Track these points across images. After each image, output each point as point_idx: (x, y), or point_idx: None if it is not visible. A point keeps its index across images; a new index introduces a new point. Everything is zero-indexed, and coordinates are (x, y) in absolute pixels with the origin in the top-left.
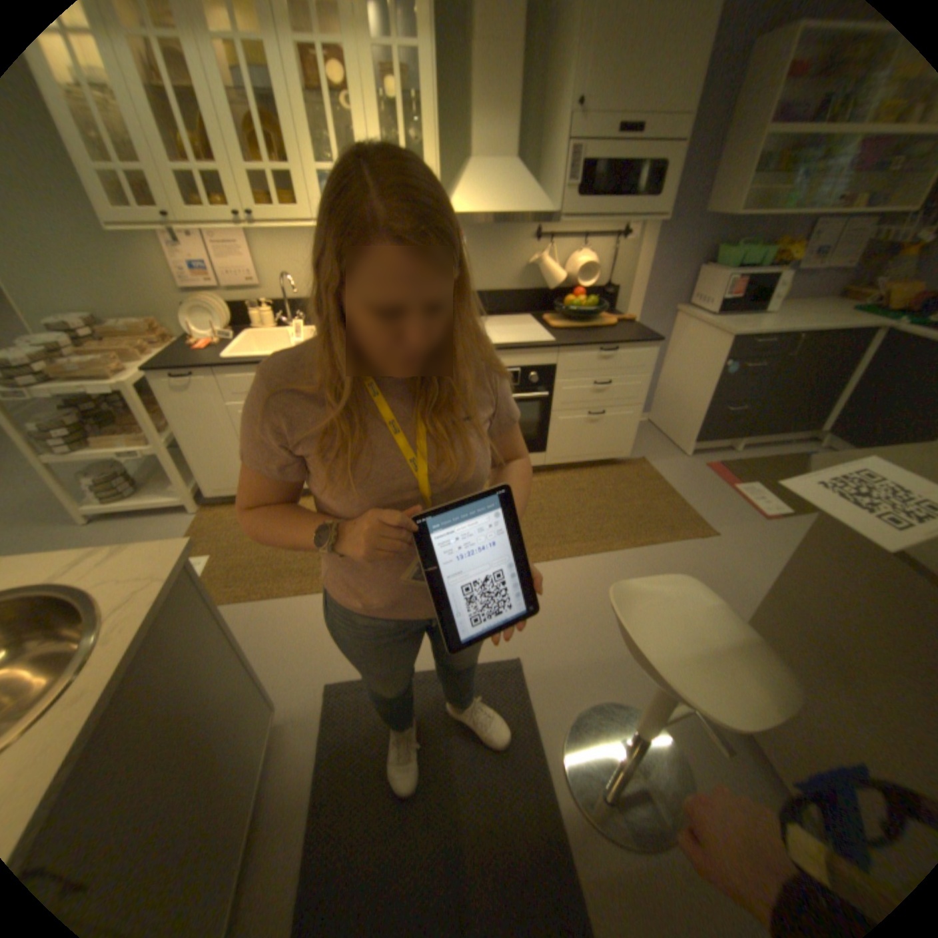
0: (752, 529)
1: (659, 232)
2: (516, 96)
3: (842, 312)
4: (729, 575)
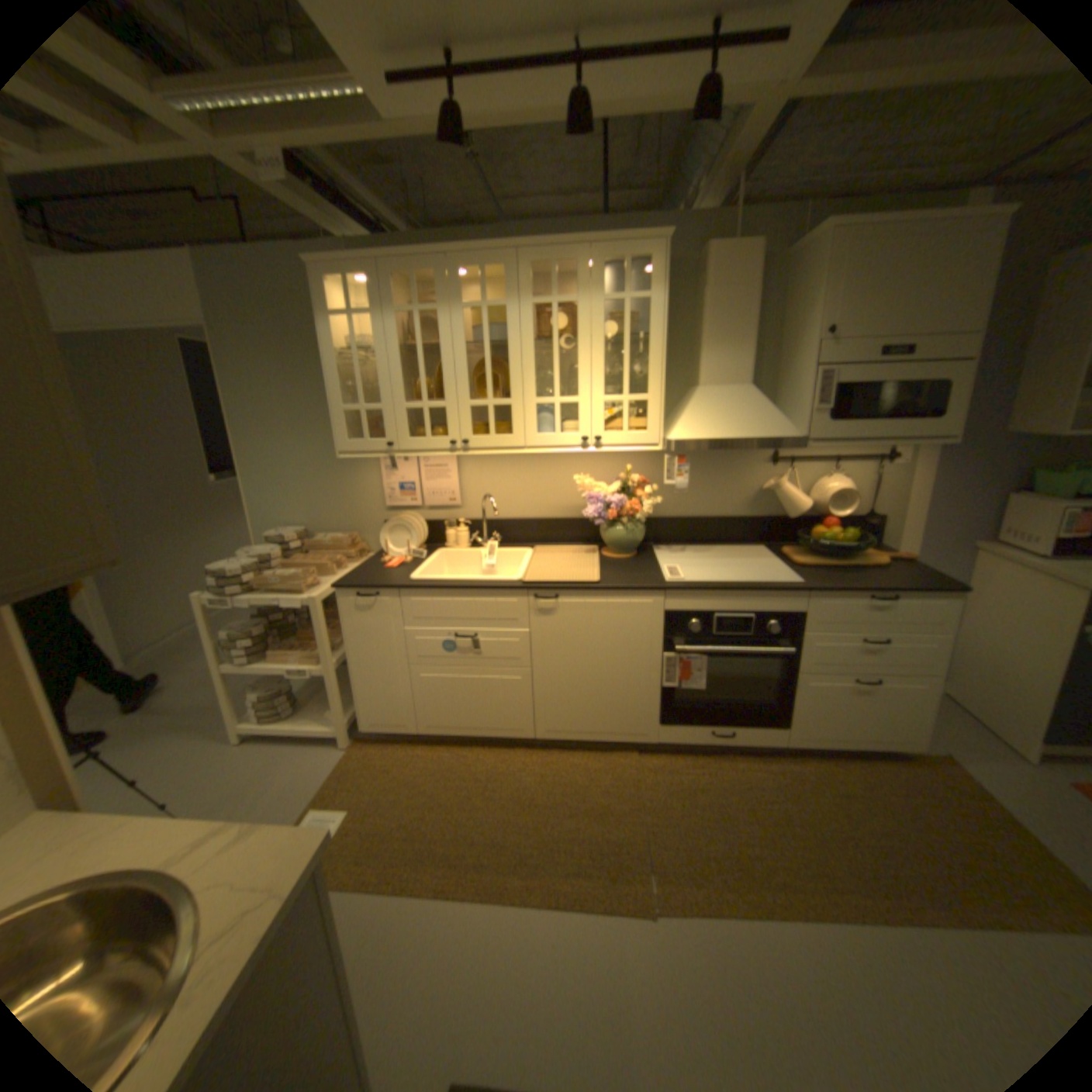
0: None
1: (940, 456)
2: (752, 329)
3: None
4: None
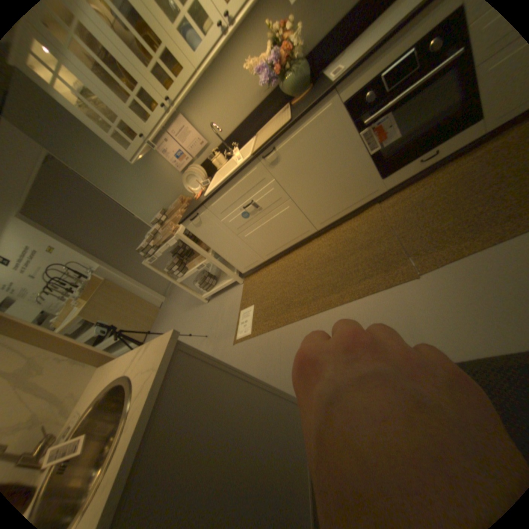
0: None
1: None
2: None
3: None
4: None
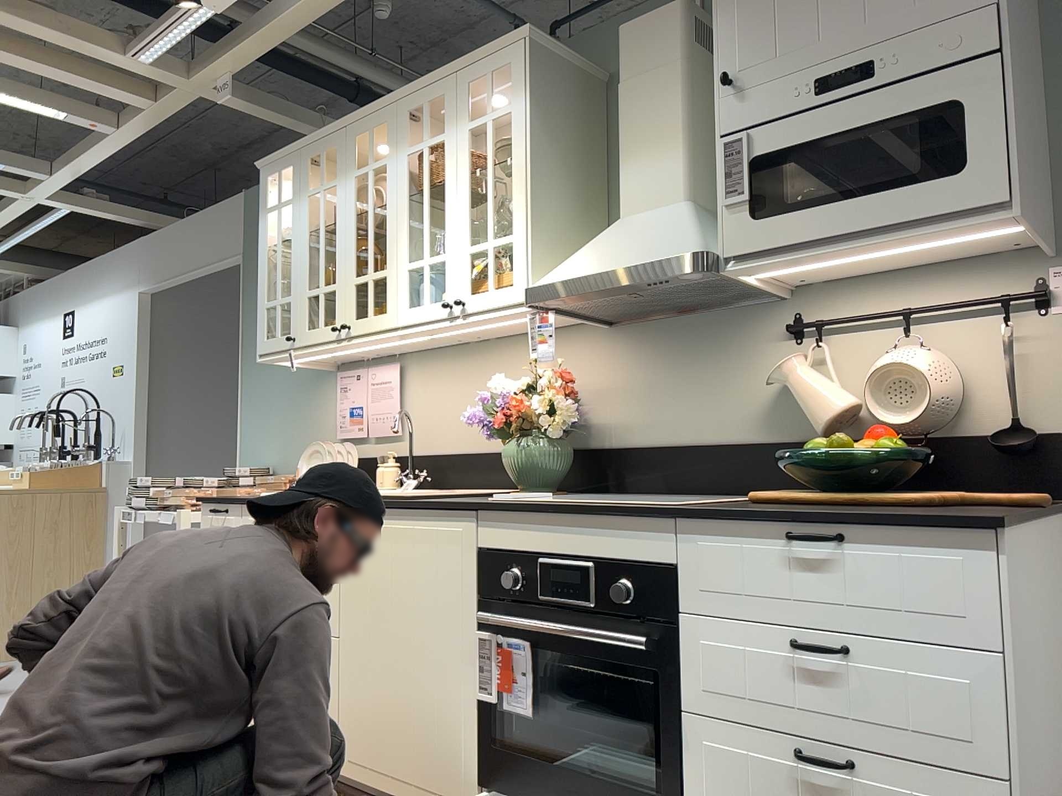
0: None
1: None
2: (675, 122)
3: None
4: None
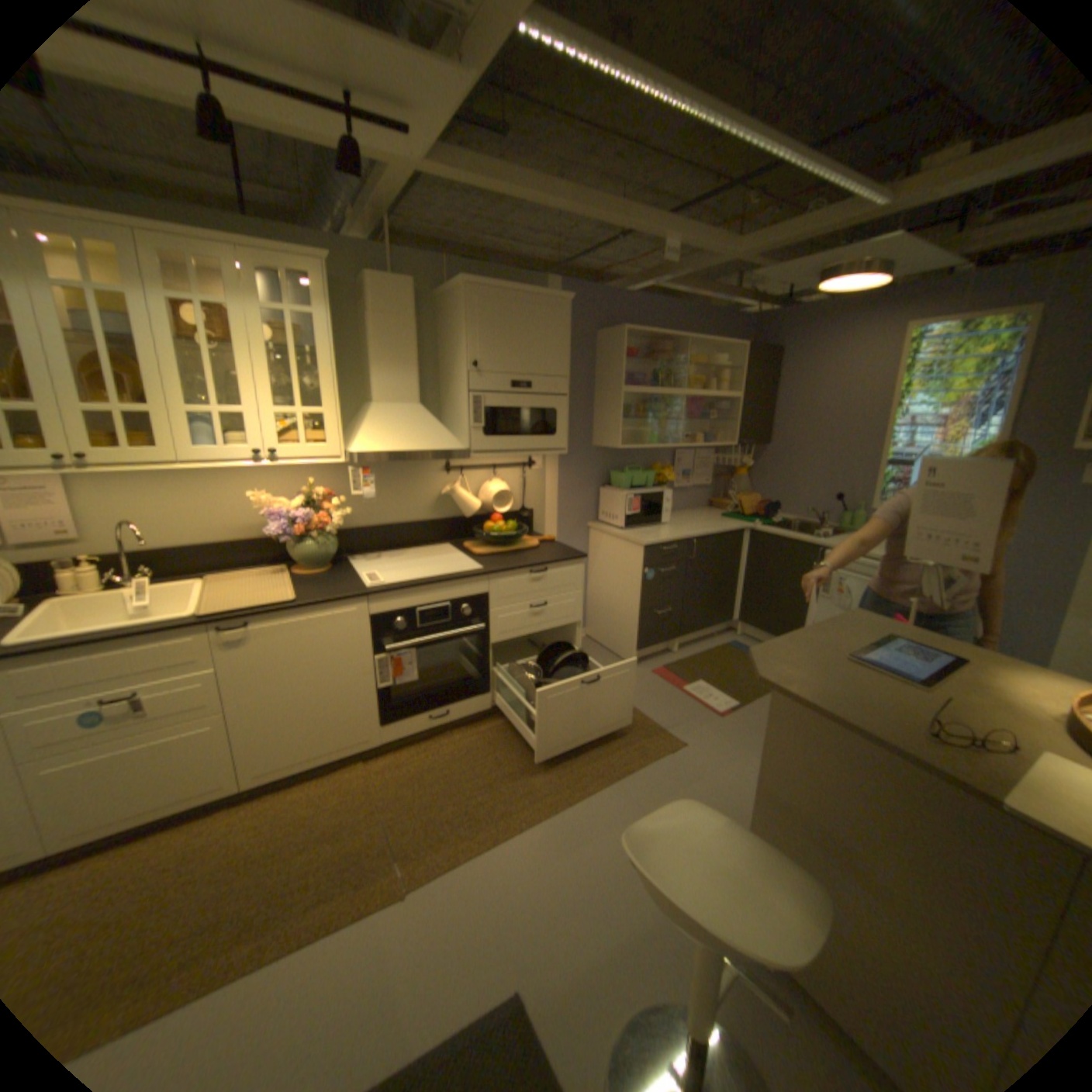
0: (711, 731)
1: (558, 463)
2: (413, 355)
3: (714, 519)
4: (709, 788)
